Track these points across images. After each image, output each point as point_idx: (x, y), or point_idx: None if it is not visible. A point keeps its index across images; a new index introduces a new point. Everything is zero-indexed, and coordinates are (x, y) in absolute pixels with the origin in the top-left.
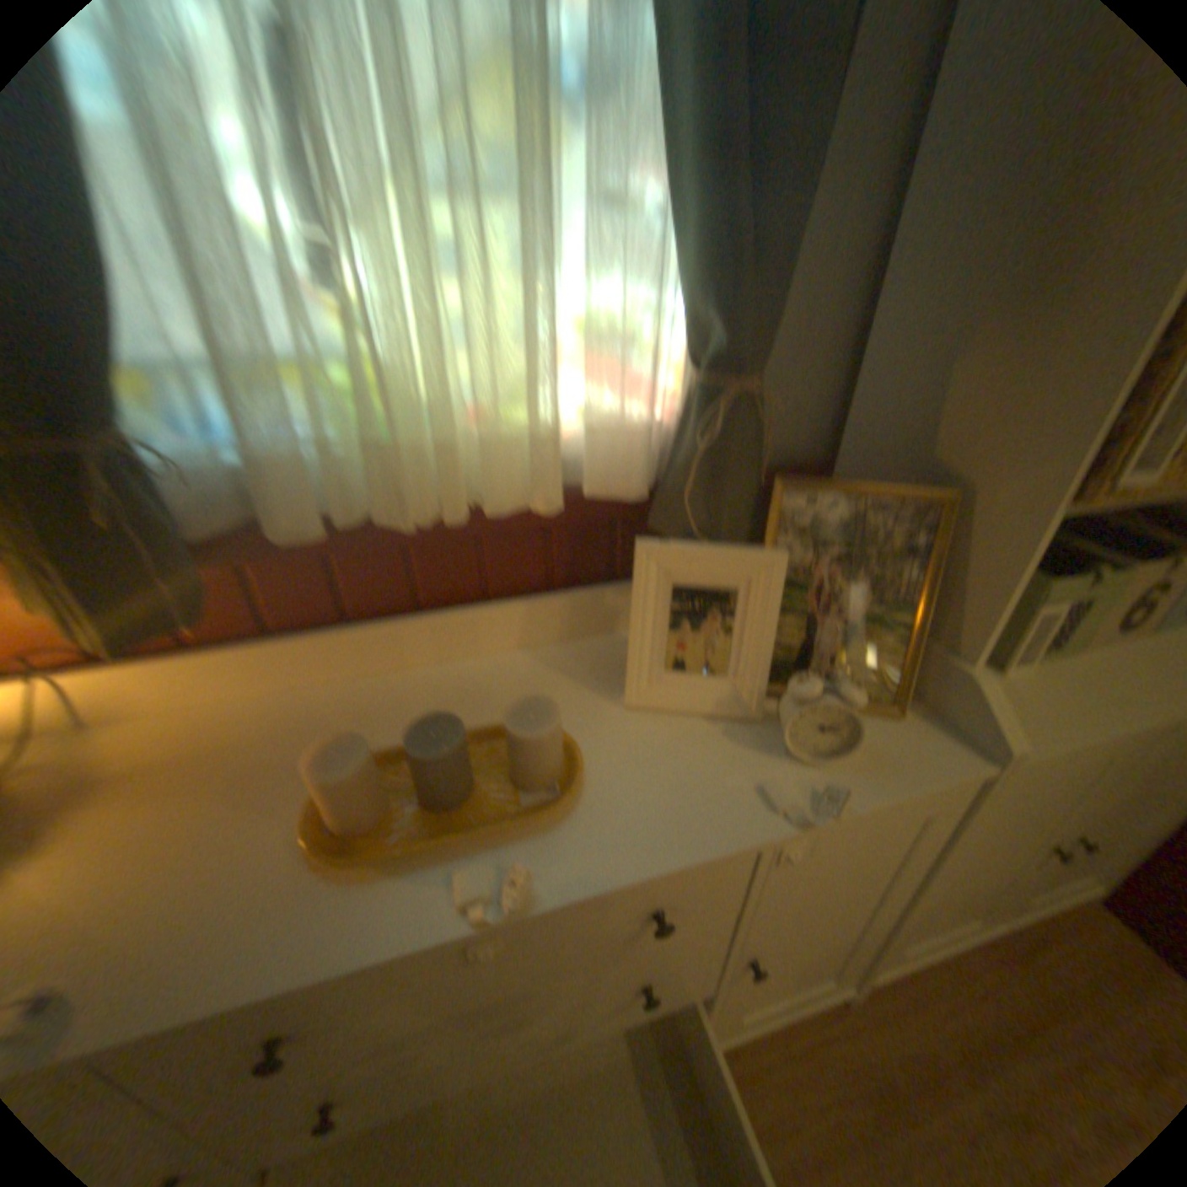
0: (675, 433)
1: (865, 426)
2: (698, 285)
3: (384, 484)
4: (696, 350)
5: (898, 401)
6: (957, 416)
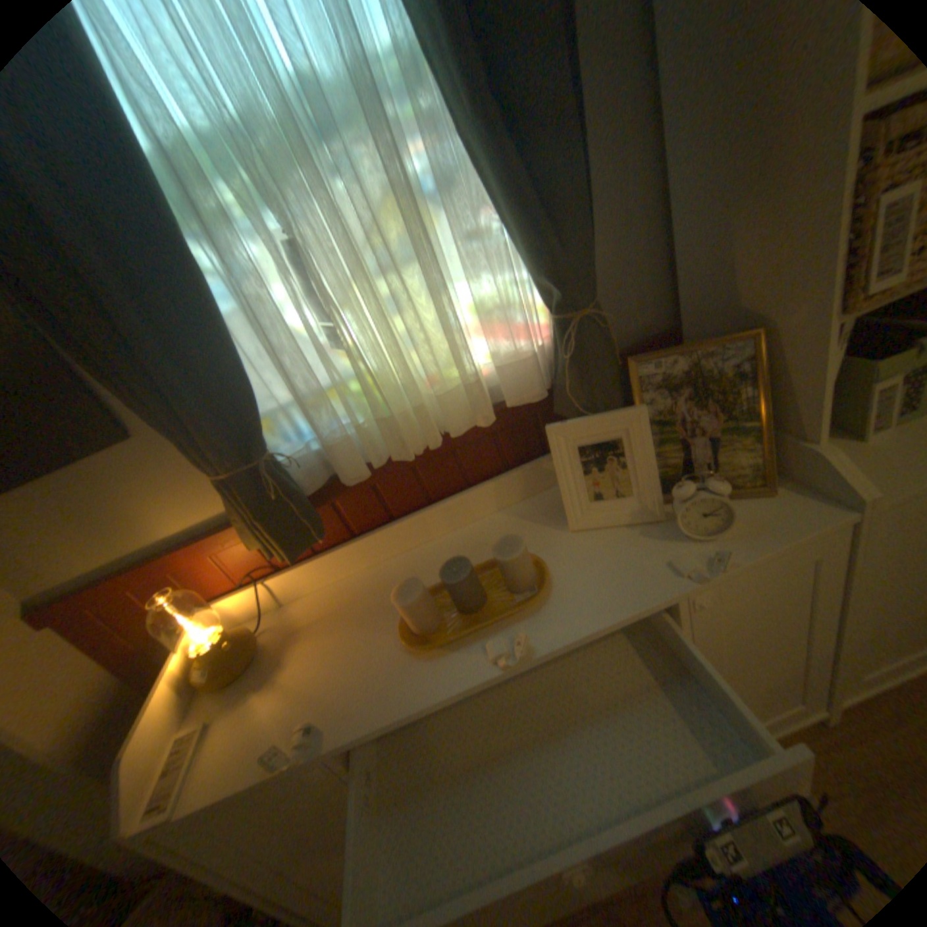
0: (556, 350)
1: (691, 298)
2: (534, 269)
3: (394, 438)
4: (547, 302)
5: (706, 275)
6: (746, 276)
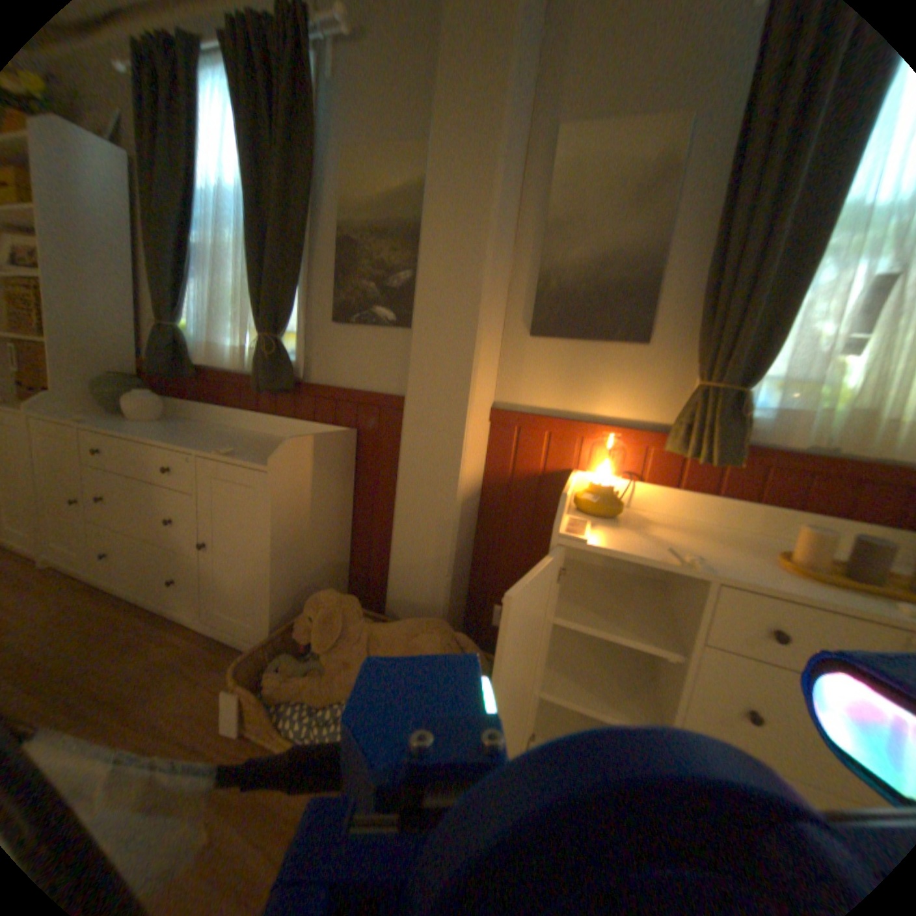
0: None
1: None
2: None
3: (837, 440)
4: None
5: None
6: None
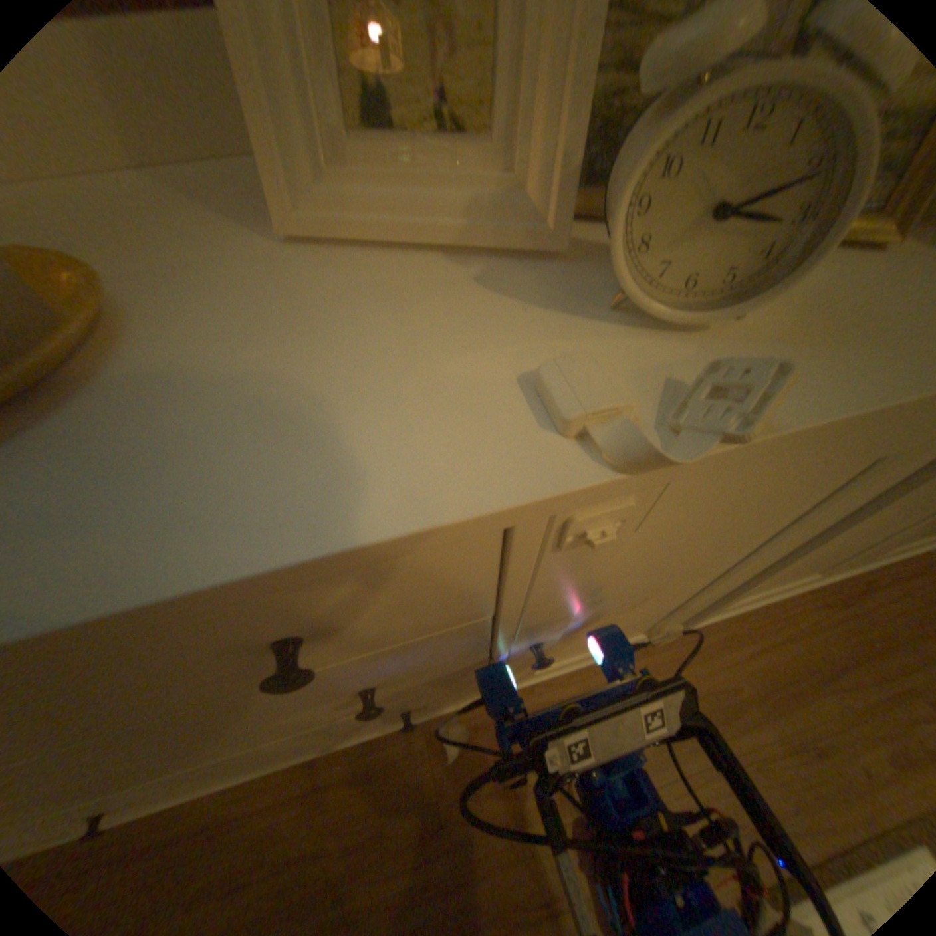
0: None
1: None
2: None
3: None
4: None
5: None
6: None
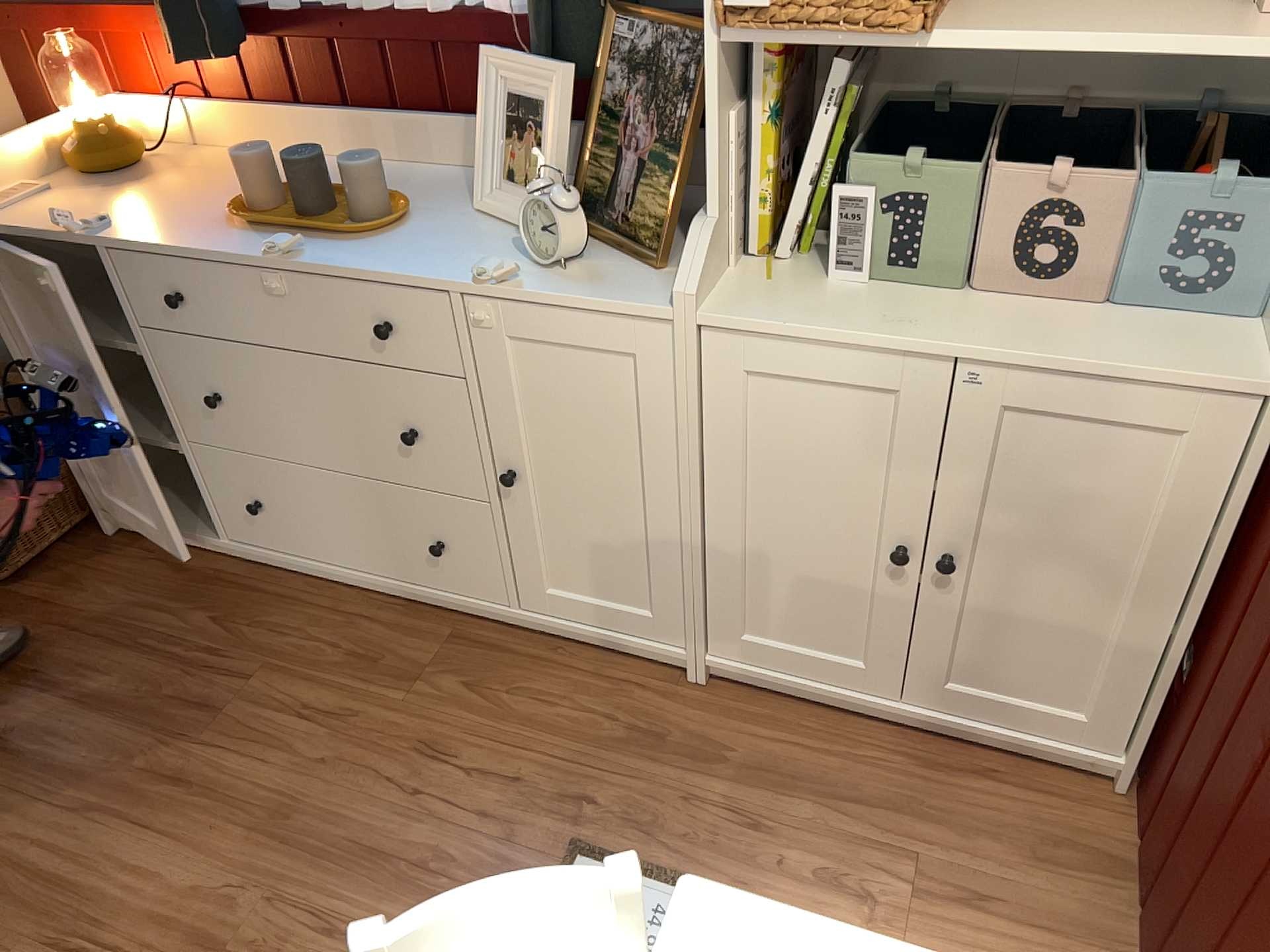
0: None
1: None
2: None
3: None
4: None
5: None
6: None
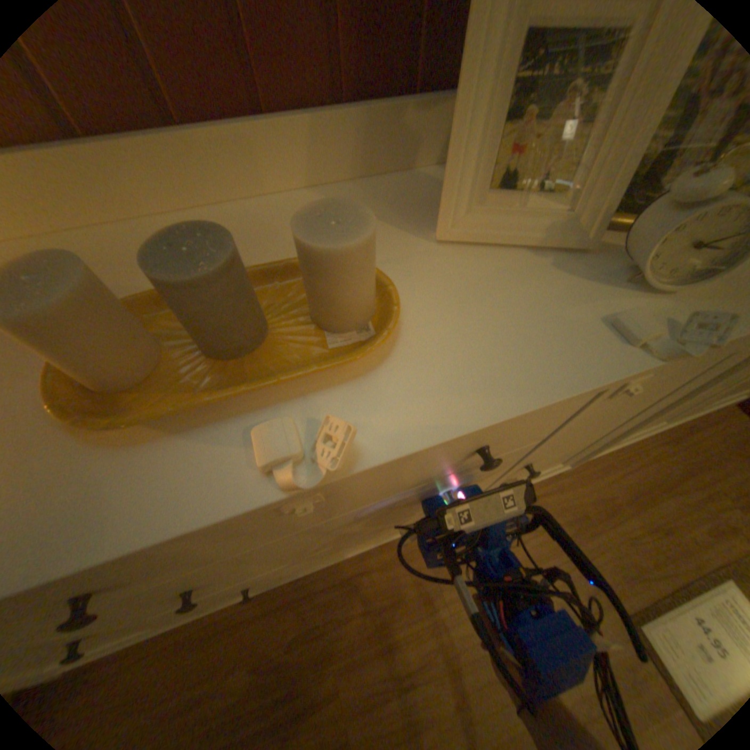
0: None
1: None
2: None
3: None
4: None
5: None
6: None
